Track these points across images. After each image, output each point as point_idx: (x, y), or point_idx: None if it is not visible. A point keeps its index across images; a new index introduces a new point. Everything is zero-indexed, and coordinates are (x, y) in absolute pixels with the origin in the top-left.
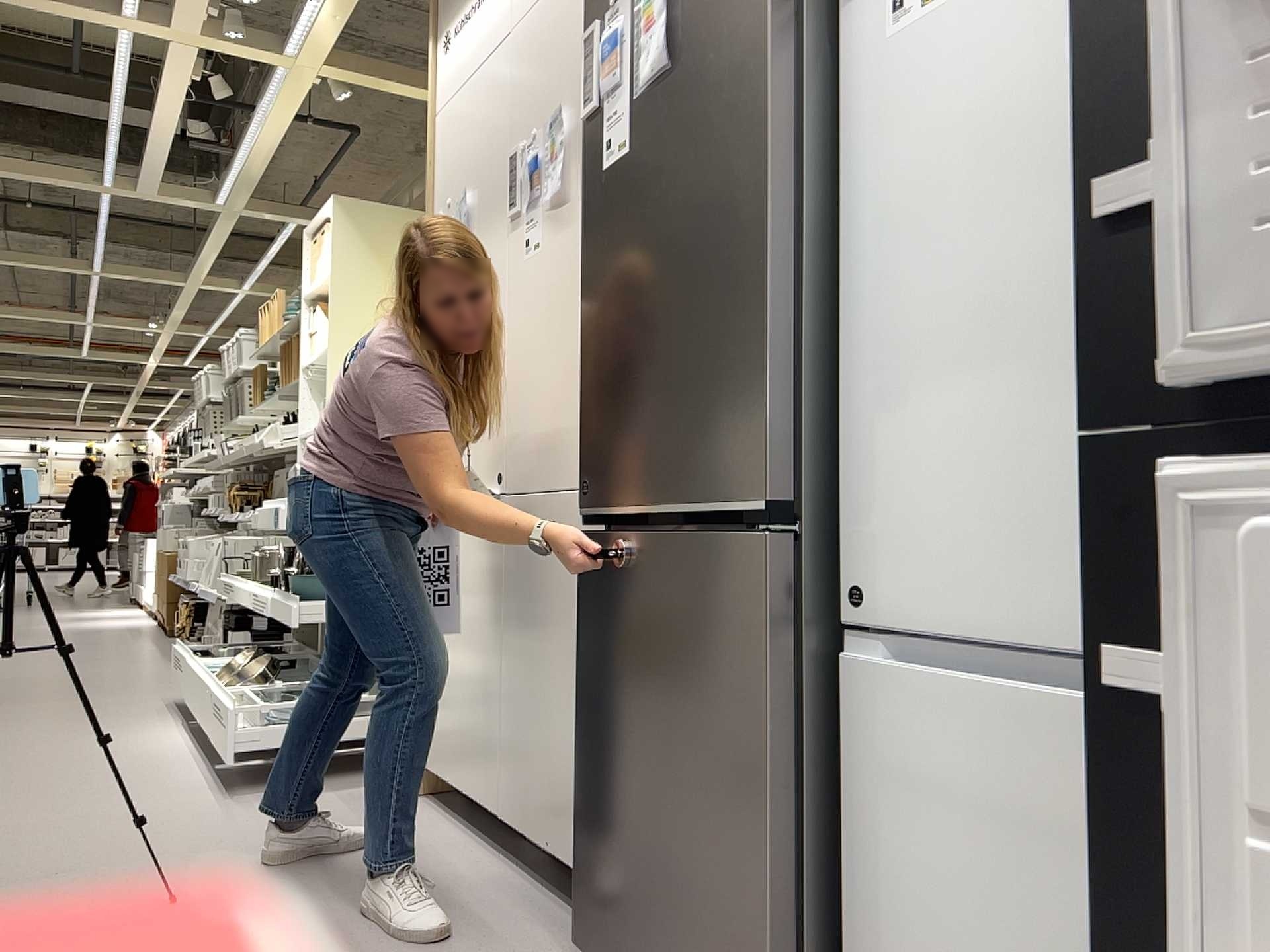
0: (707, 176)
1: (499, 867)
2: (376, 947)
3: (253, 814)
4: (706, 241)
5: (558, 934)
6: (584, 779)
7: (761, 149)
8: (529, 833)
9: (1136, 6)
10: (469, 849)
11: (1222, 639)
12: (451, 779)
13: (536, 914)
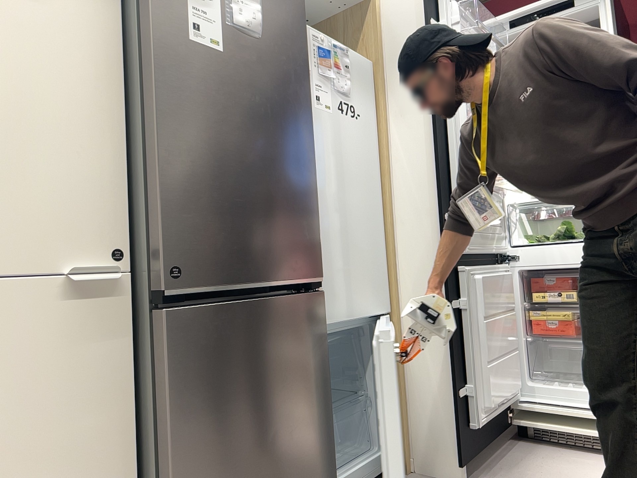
0: (284, 114)
1: None
2: None
3: None
4: (285, 146)
5: None
6: None
7: (308, 123)
8: None
9: (444, 182)
10: None
11: (469, 291)
12: None
13: None
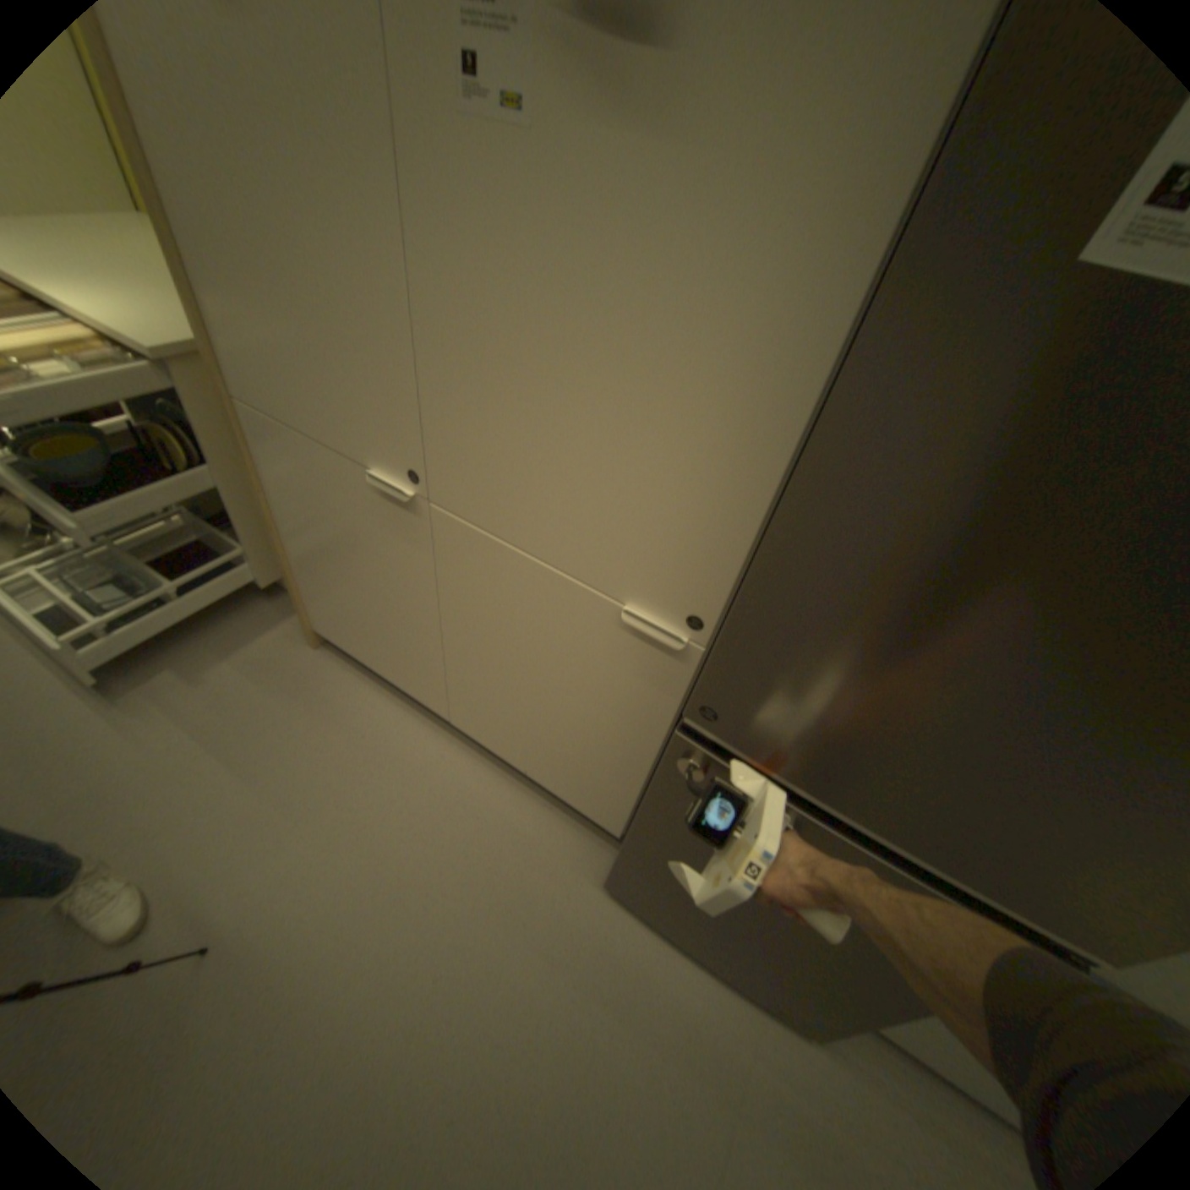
0: None
1: (462, 754)
2: (445, 928)
3: (166, 731)
4: None
5: (563, 842)
6: (638, 845)
7: None
8: (498, 751)
9: None
10: (420, 731)
11: None
12: (369, 663)
13: (532, 818)
